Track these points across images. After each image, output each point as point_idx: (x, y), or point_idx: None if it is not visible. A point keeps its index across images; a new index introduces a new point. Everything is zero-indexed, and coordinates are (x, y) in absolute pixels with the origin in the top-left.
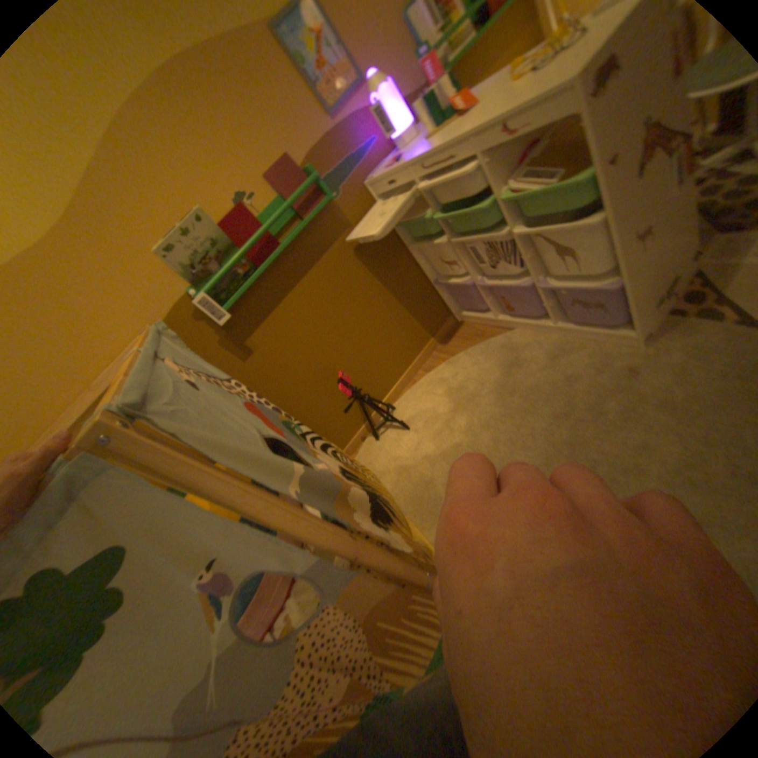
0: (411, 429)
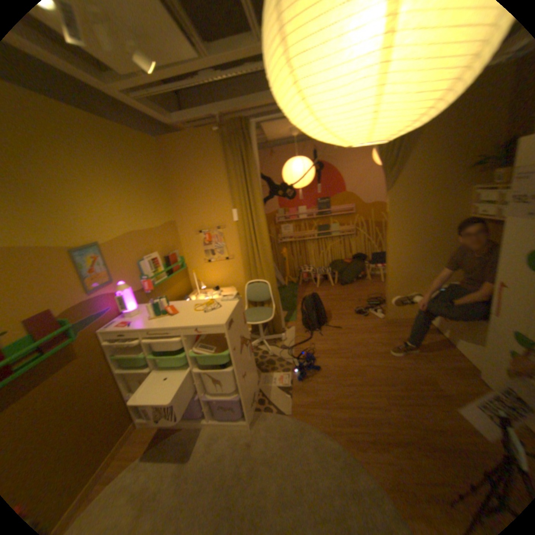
0: None
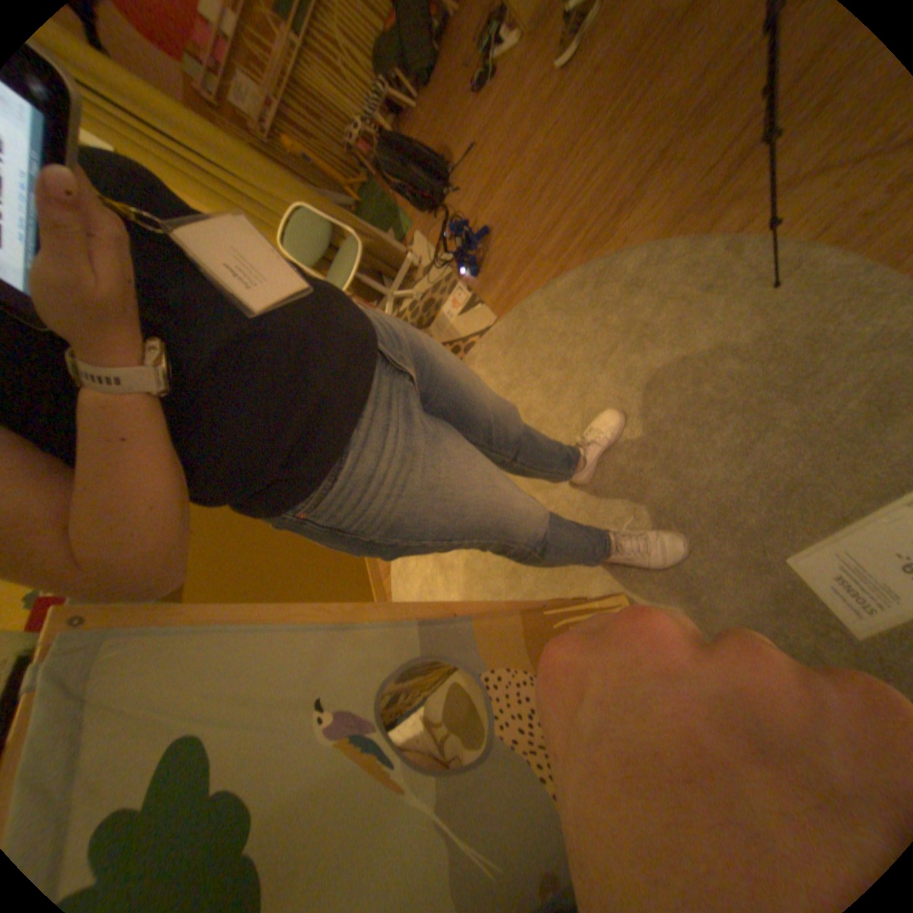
0: None
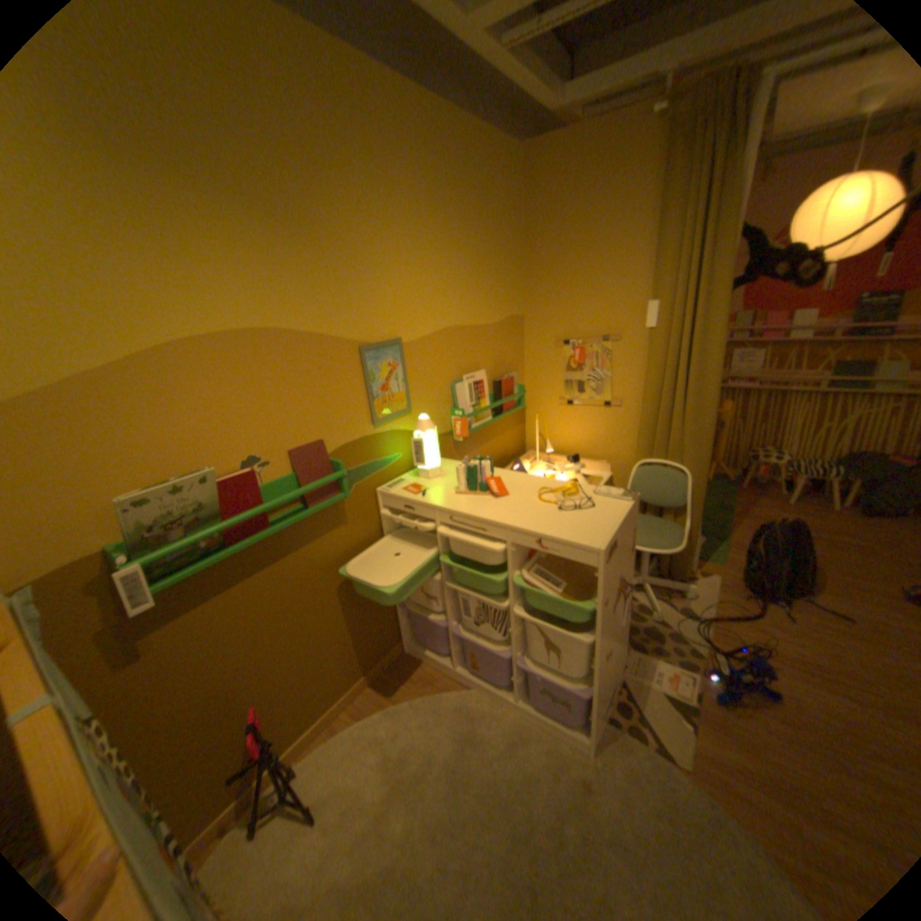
0: (316, 826)
